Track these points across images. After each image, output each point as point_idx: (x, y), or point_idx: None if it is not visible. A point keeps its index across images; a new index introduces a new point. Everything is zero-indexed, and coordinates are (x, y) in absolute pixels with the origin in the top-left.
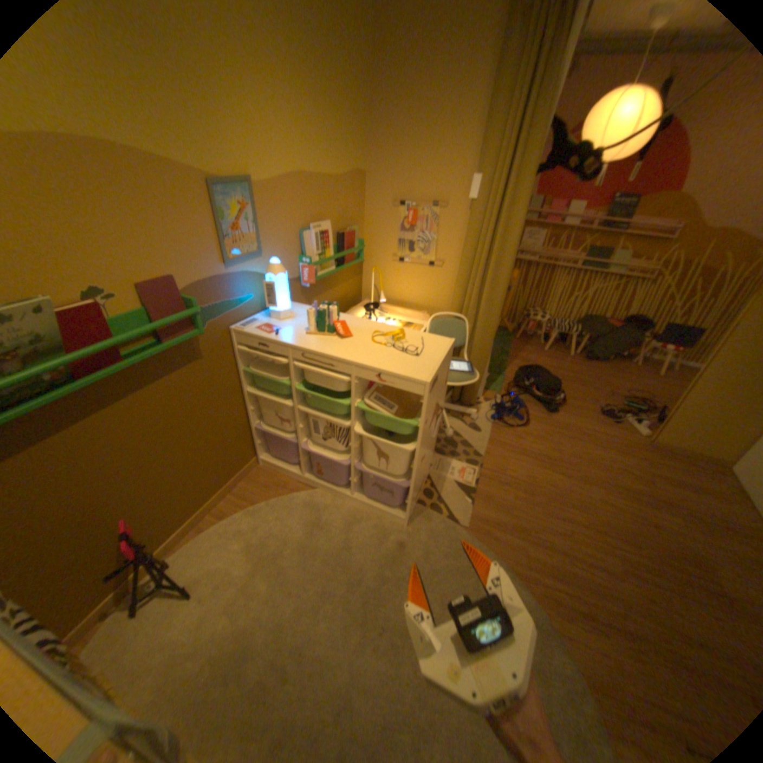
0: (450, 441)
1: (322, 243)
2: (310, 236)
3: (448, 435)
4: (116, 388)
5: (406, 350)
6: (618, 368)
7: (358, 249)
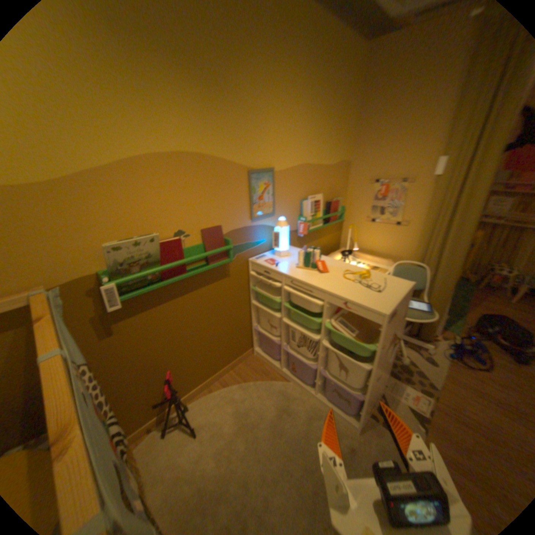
0: (406, 369)
1: (314, 208)
2: (307, 203)
3: (405, 363)
4: (180, 288)
5: (370, 286)
6: None
7: (340, 212)
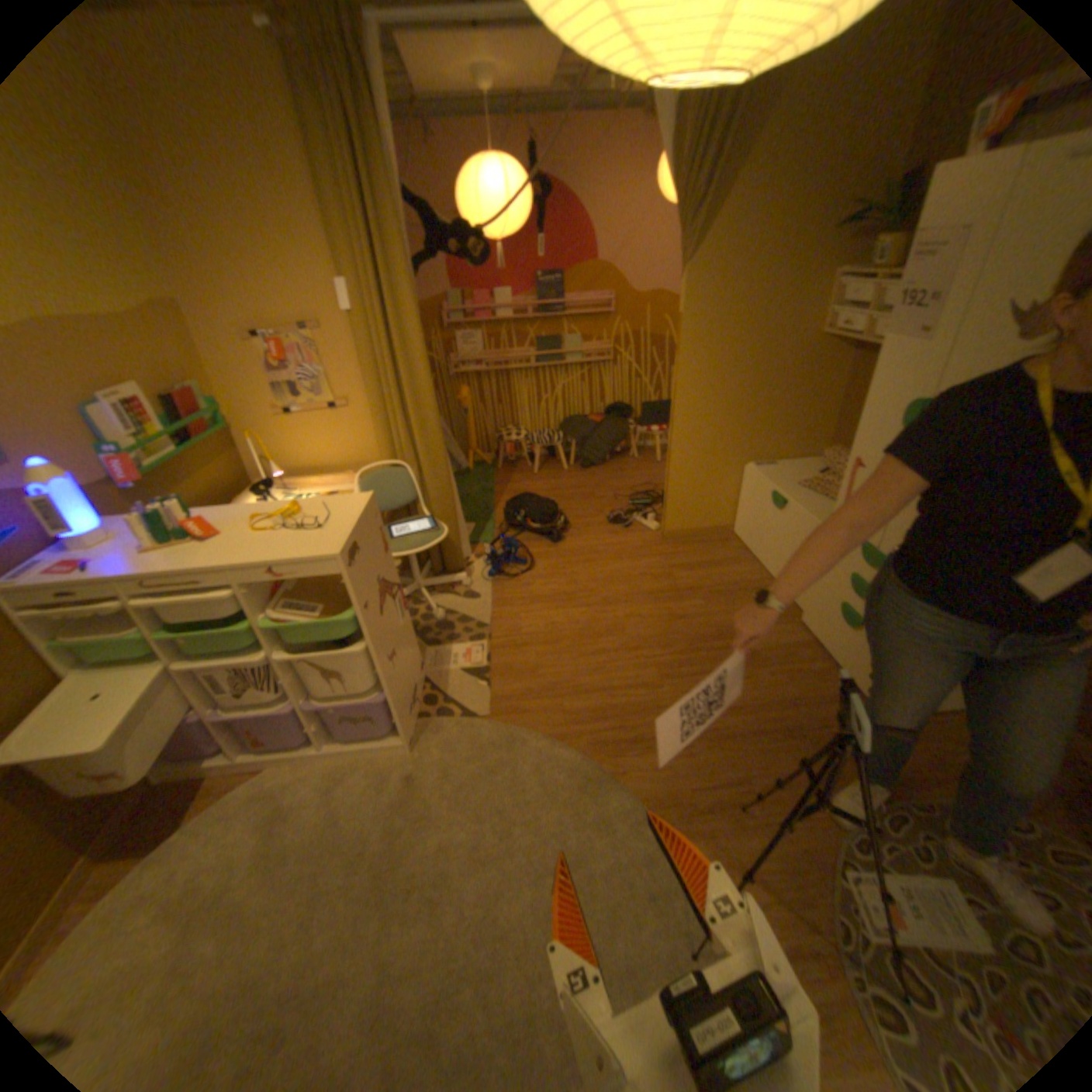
0: (443, 624)
1: (130, 417)
2: (101, 411)
3: (439, 617)
4: None
5: (304, 526)
6: (615, 468)
7: (206, 412)
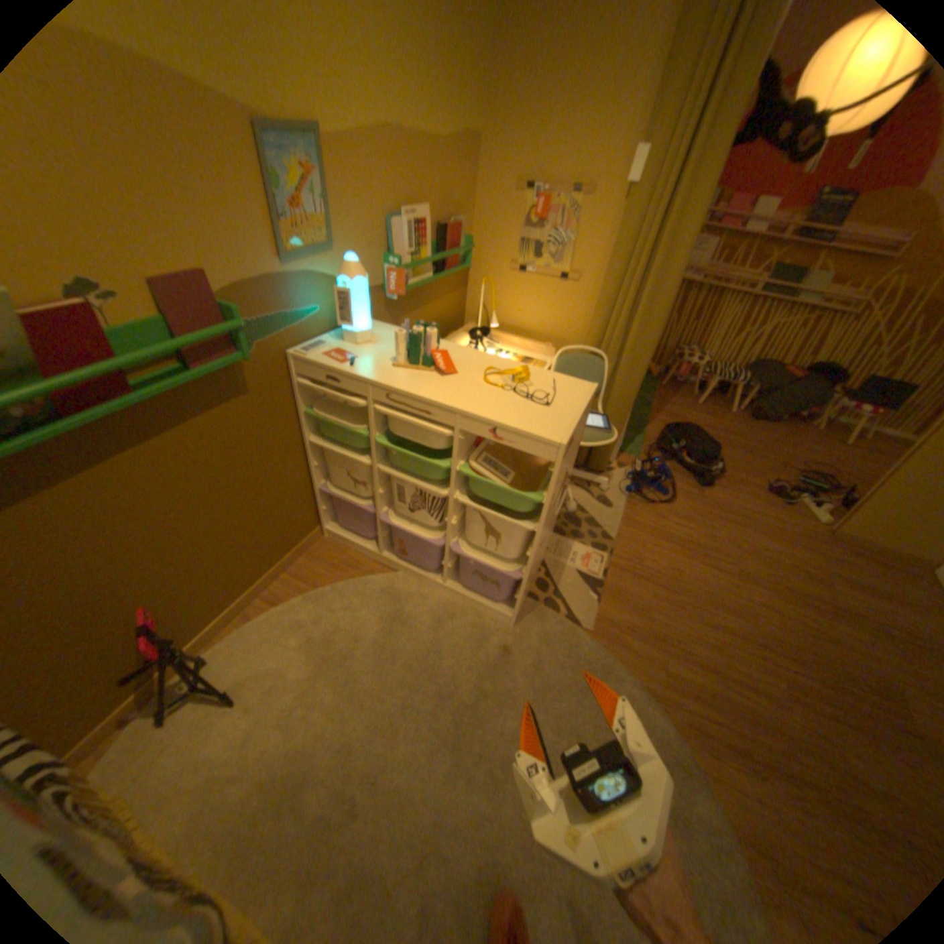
0: (572, 517)
1: (417, 237)
2: (401, 226)
3: (571, 510)
4: (127, 431)
5: (532, 397)
6: (793, 432)
7: (465, 250)
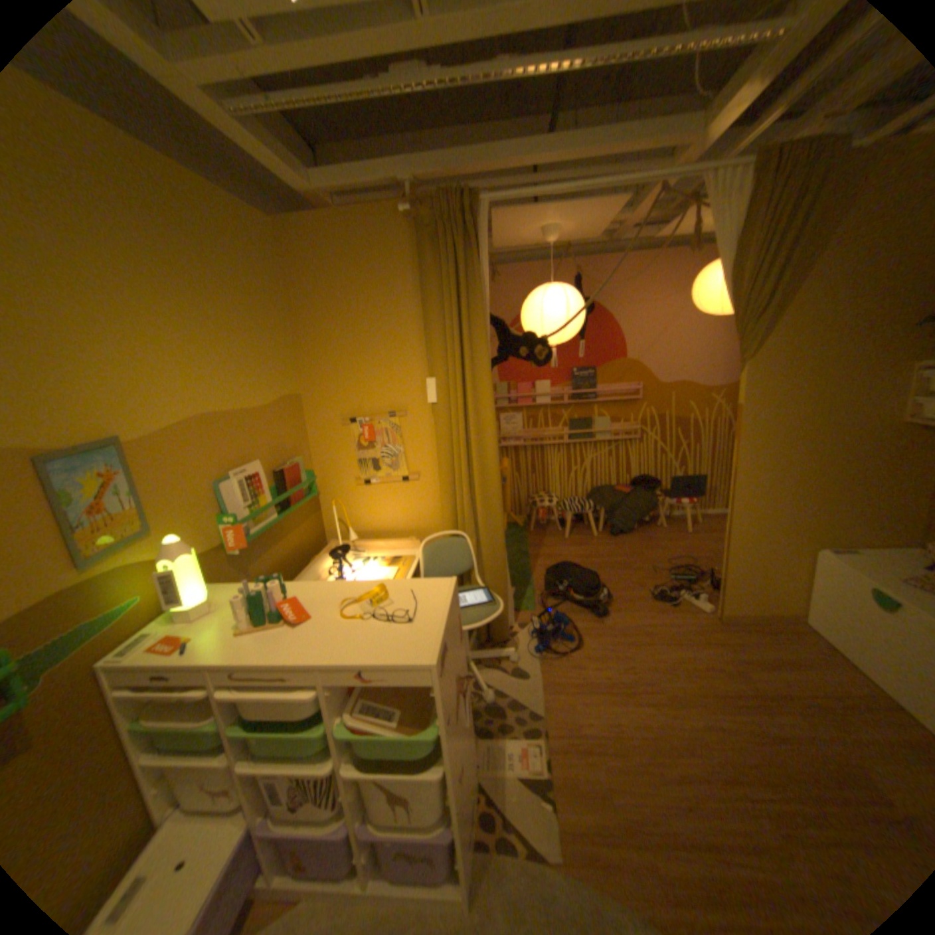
0: (494, 709)
1: (252, 489)
2: (232, 486)
3: (490, 700)
4: None
5: (394, 616)
6: (647, 537)
7: (308, 483)
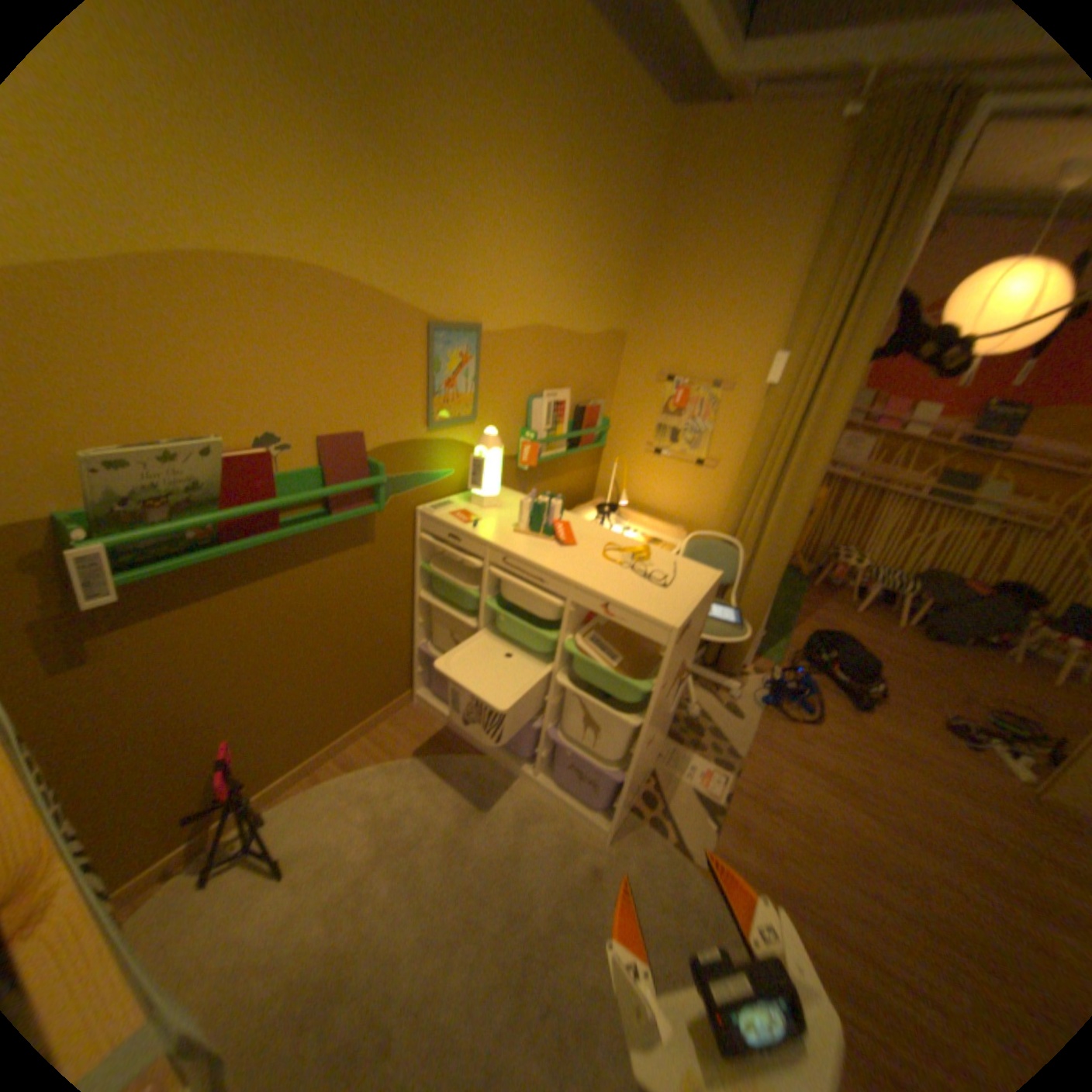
0: (693, 725)
1: (554, 416)
2: (541, 406)
3: (692, 715)
4: (263, 563)
5: (650, 577)
6: (981, 661)
7: (600, 430)
